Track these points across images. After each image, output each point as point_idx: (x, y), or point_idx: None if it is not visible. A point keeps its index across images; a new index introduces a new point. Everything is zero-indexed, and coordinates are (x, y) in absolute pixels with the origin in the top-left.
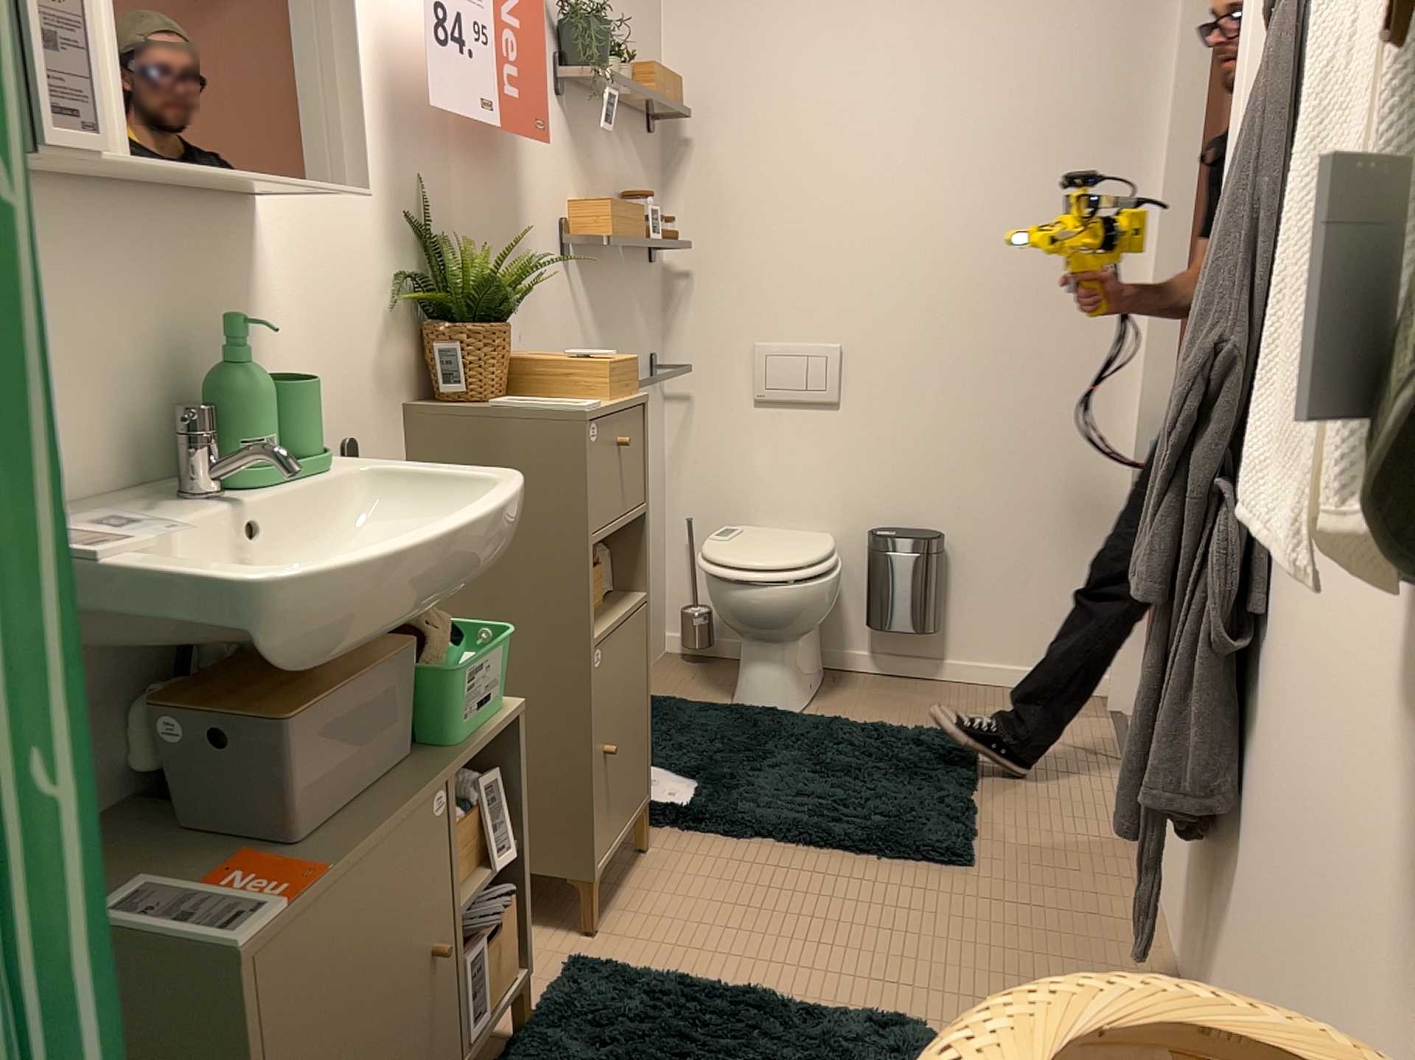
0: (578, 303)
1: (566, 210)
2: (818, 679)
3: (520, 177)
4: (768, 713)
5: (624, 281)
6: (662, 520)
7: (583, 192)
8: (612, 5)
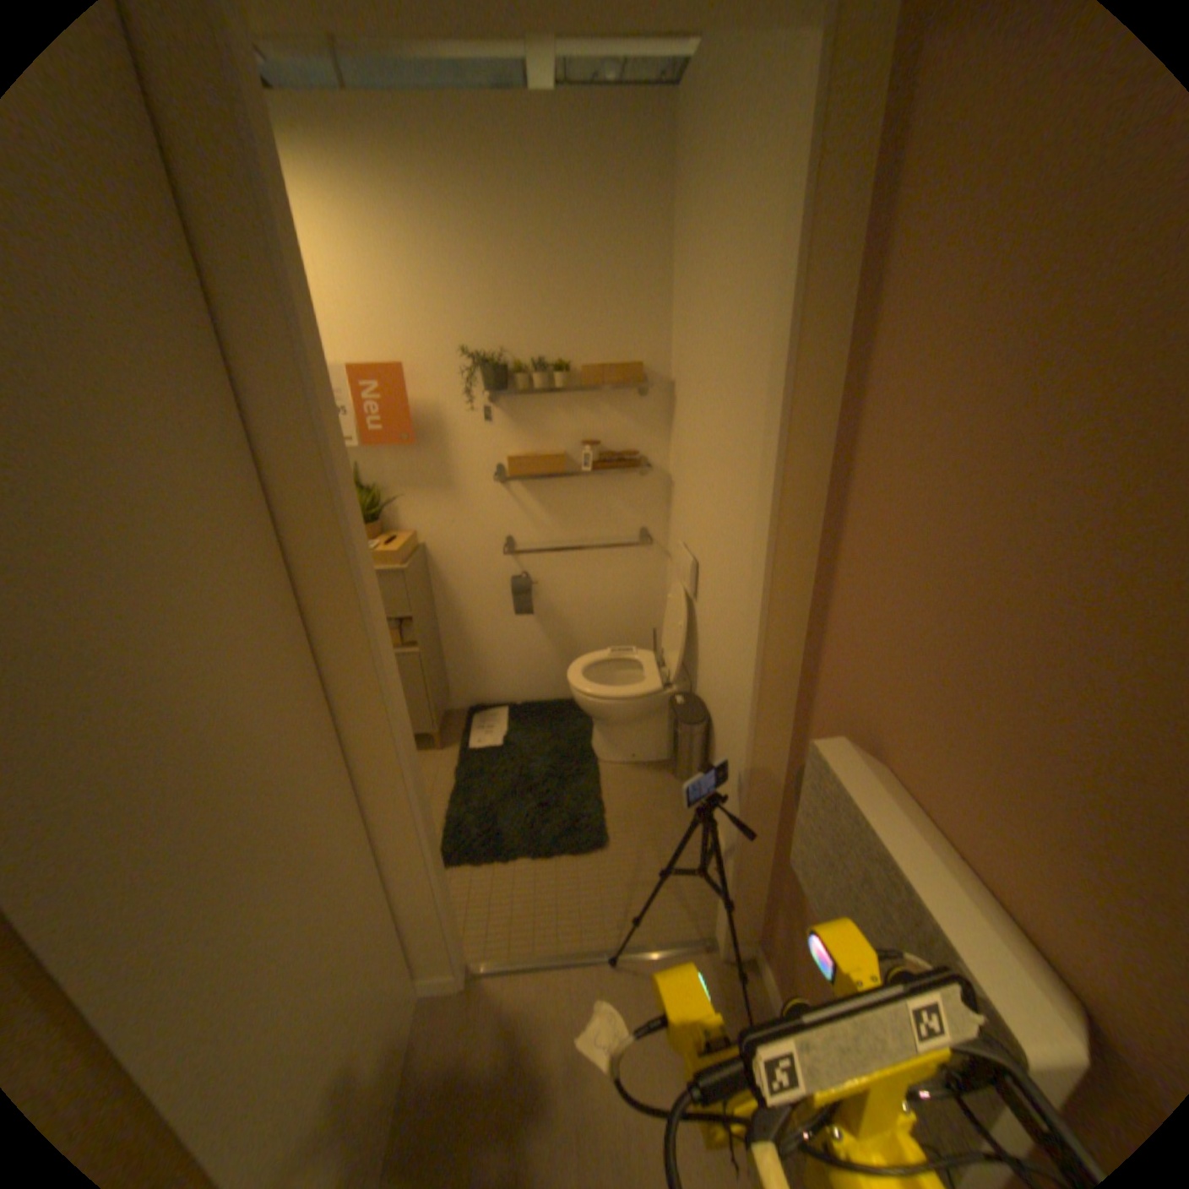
0: (521, 504)
1: (503, 459)
2: (645, 756)
3: (447, 450)
4: (586, 749)
5: (591, 489)
6: (657, 623)
7: (527, 446)
8: (573, 327)
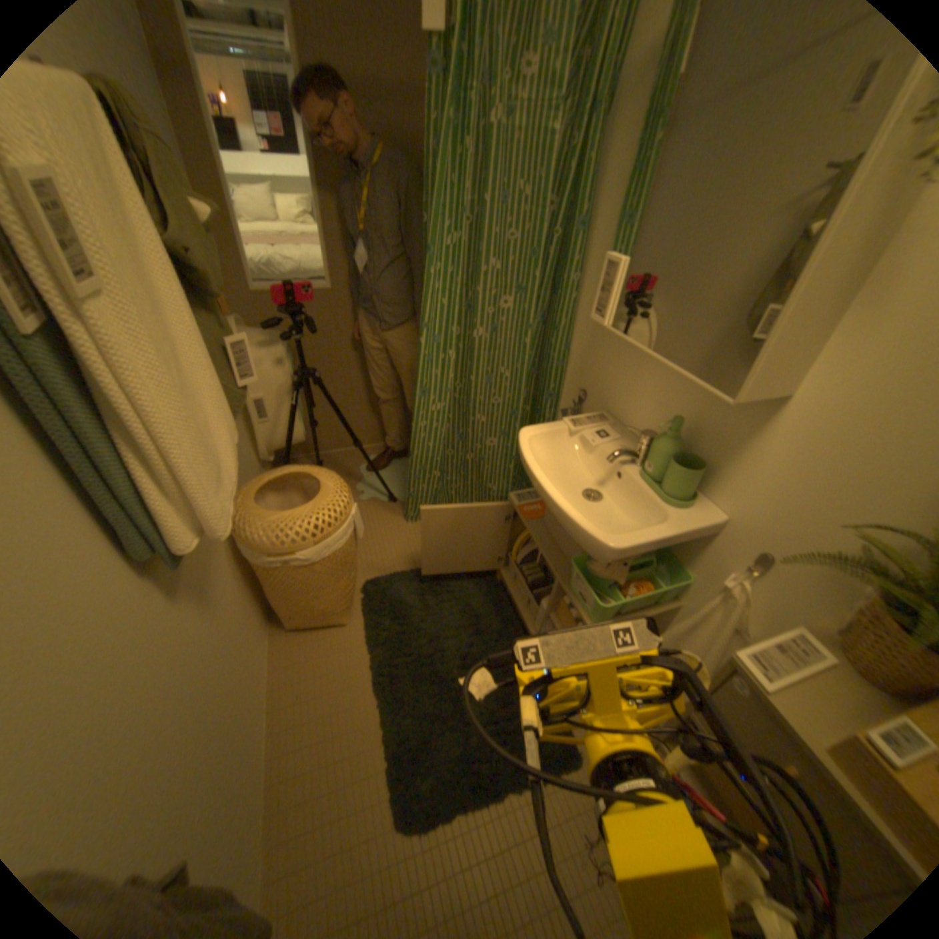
0: None
1: None
2: None
3: None
4: None
5: None
6: None
7: None
8: None
